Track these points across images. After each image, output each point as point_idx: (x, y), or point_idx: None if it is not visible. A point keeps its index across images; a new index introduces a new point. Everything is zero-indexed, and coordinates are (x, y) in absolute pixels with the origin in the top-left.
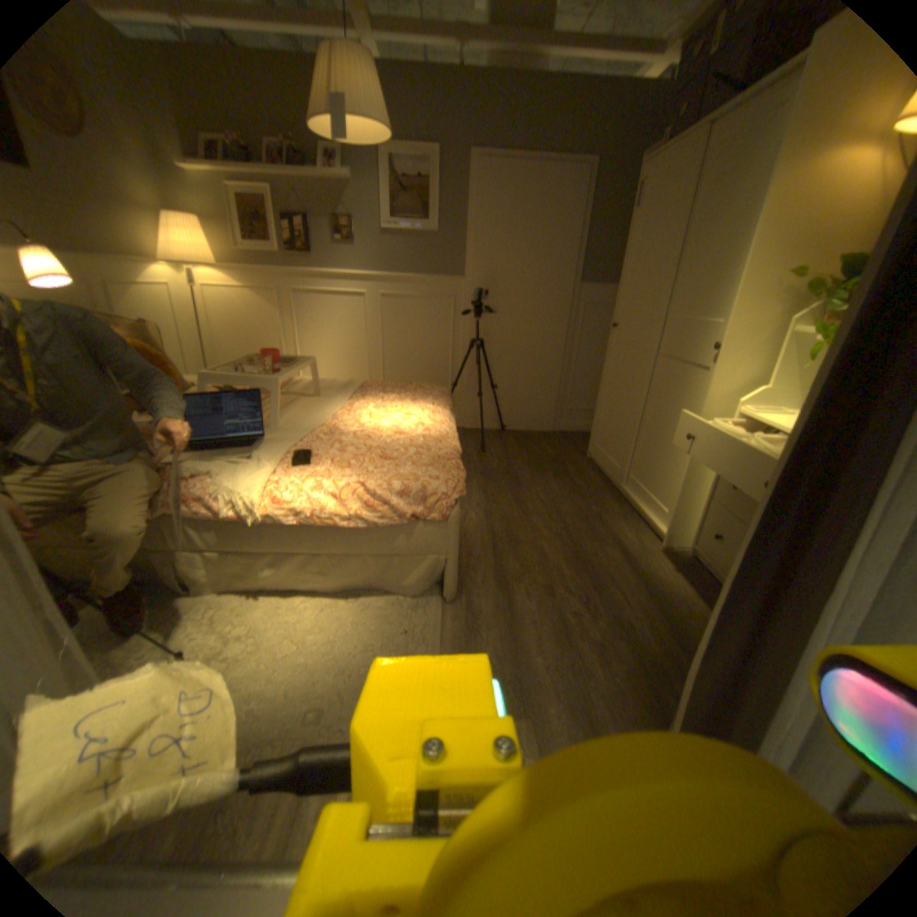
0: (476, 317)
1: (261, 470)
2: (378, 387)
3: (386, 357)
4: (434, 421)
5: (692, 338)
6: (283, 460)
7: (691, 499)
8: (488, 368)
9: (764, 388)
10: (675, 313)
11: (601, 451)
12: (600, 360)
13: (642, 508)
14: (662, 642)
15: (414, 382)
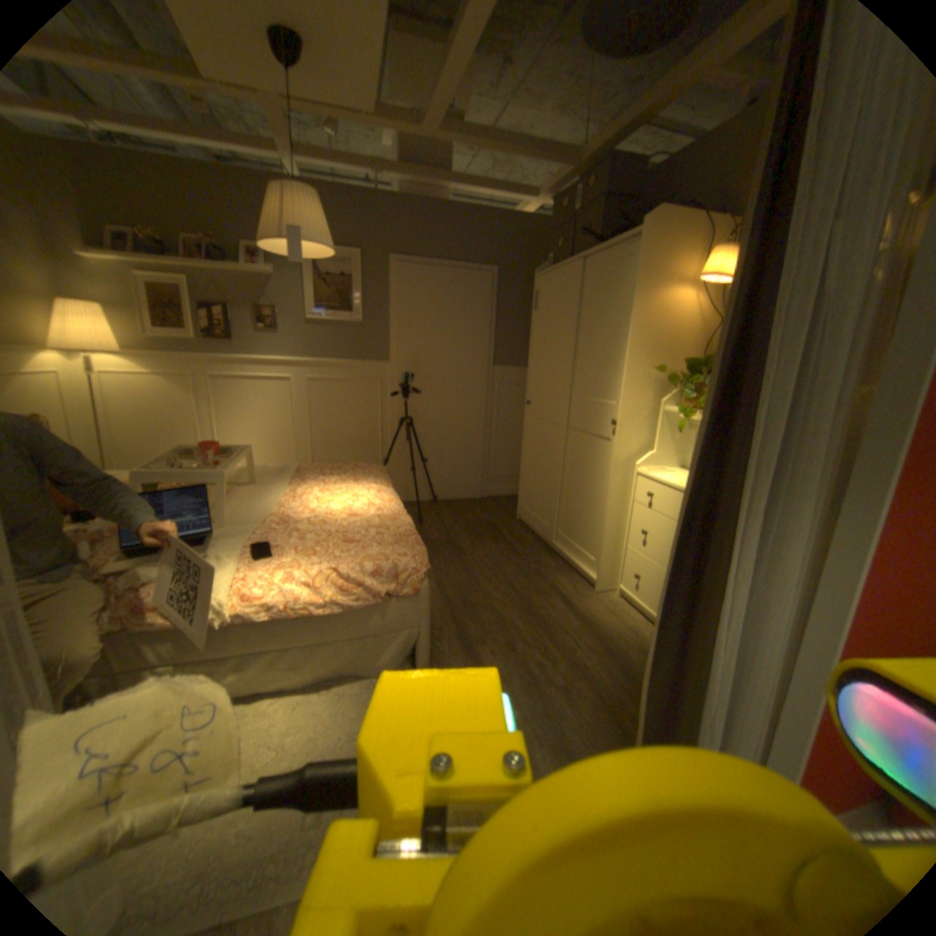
0: (403, 397)
1: (224, 567)
2: (315, 469)
3: (314, 437)
4: (383, 499)
5: (594, 415)
6: (243, 554)
7: (612, 546)
8: (417, 442)
9: (651, 452)
10: (577, 394)
11: (529, 511)
12: (515, 430)
13: (573, 559)
14: (612, 674)
15: (344, 459)
